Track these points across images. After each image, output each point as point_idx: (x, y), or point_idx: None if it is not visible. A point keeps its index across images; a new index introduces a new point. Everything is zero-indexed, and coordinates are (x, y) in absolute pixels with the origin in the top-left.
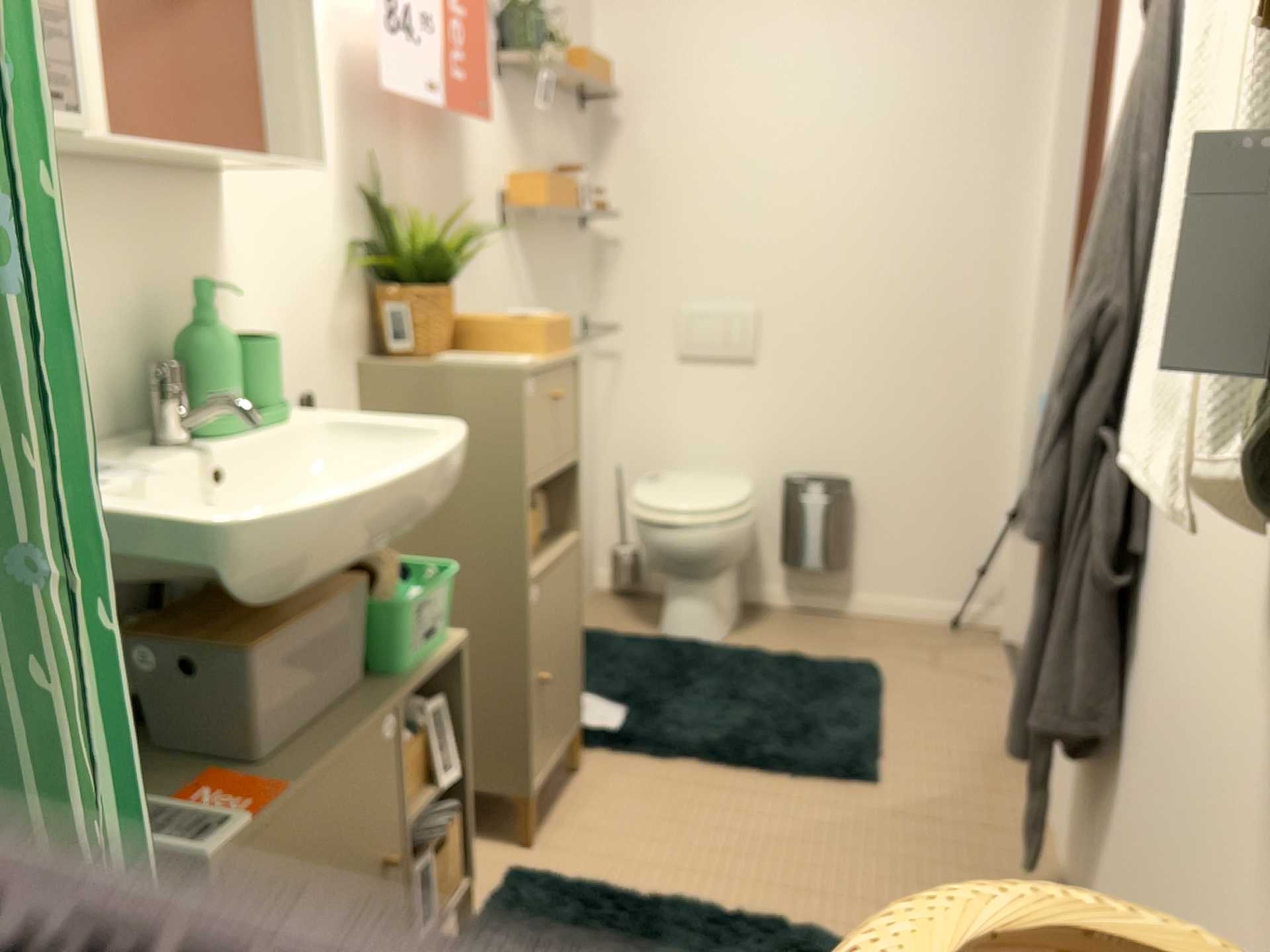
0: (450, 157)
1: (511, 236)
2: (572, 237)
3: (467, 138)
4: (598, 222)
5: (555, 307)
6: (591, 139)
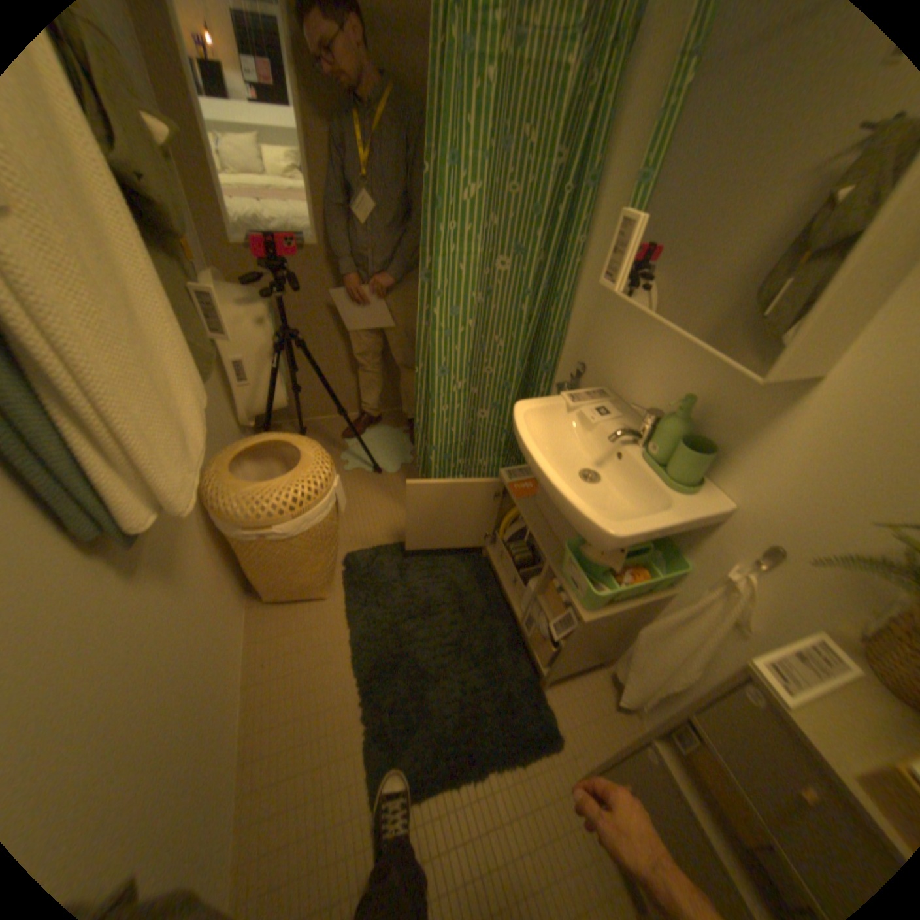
0: None
1: None
2: None
3: None
4: None
5: None
6: None
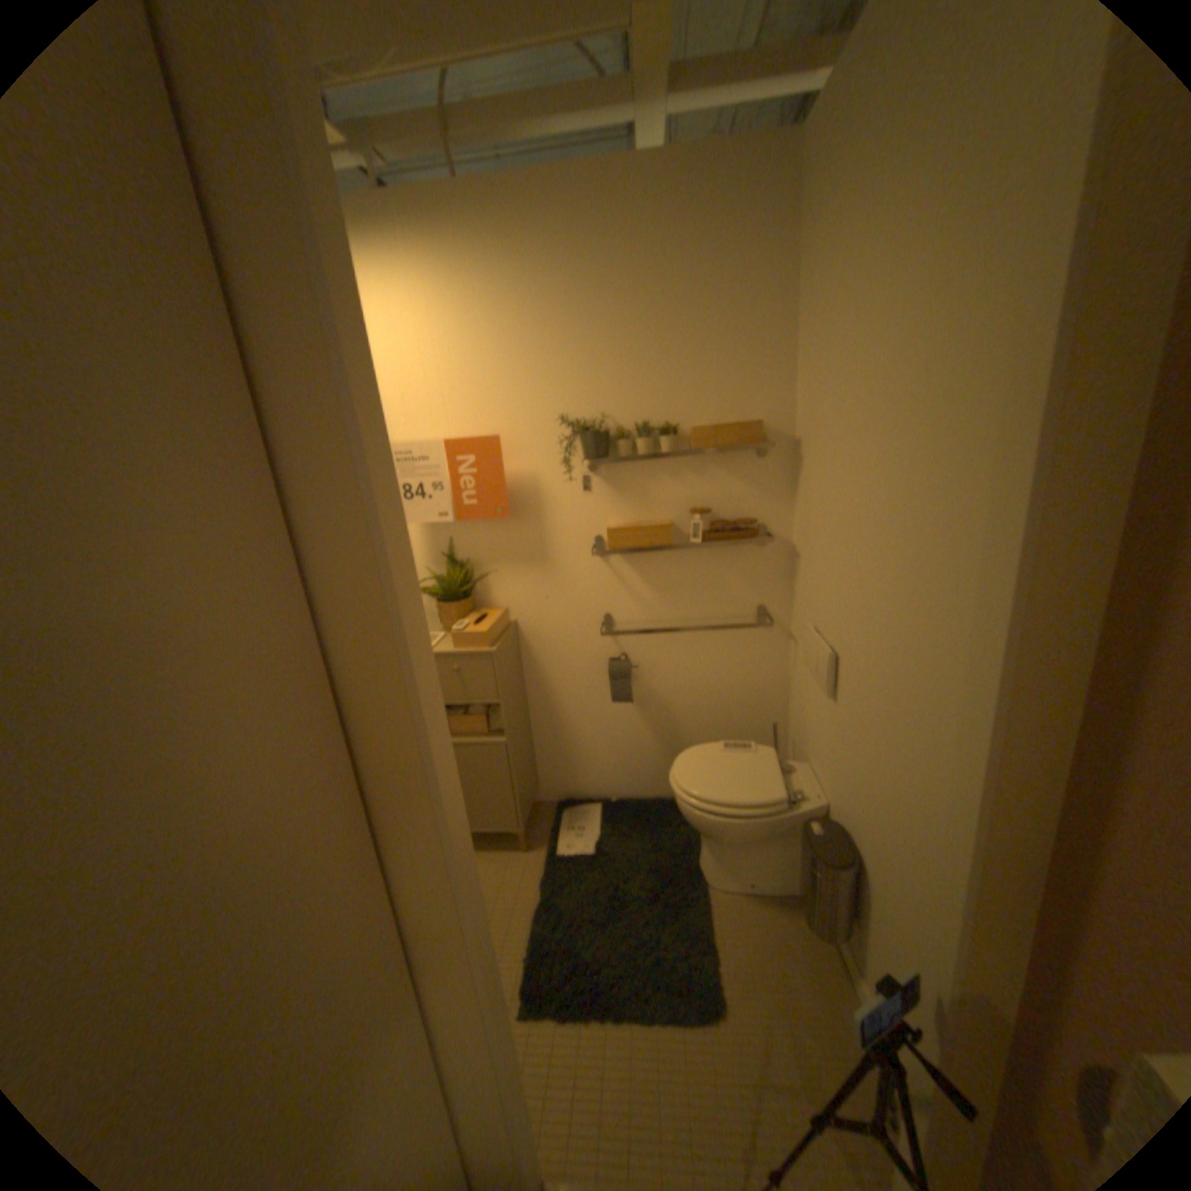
0: (520, 523)
1: (604, 556)
2: (727, 546)
3: (541, 509)
4: (790, 529)
5: (688, 597)
6: (782, 462)
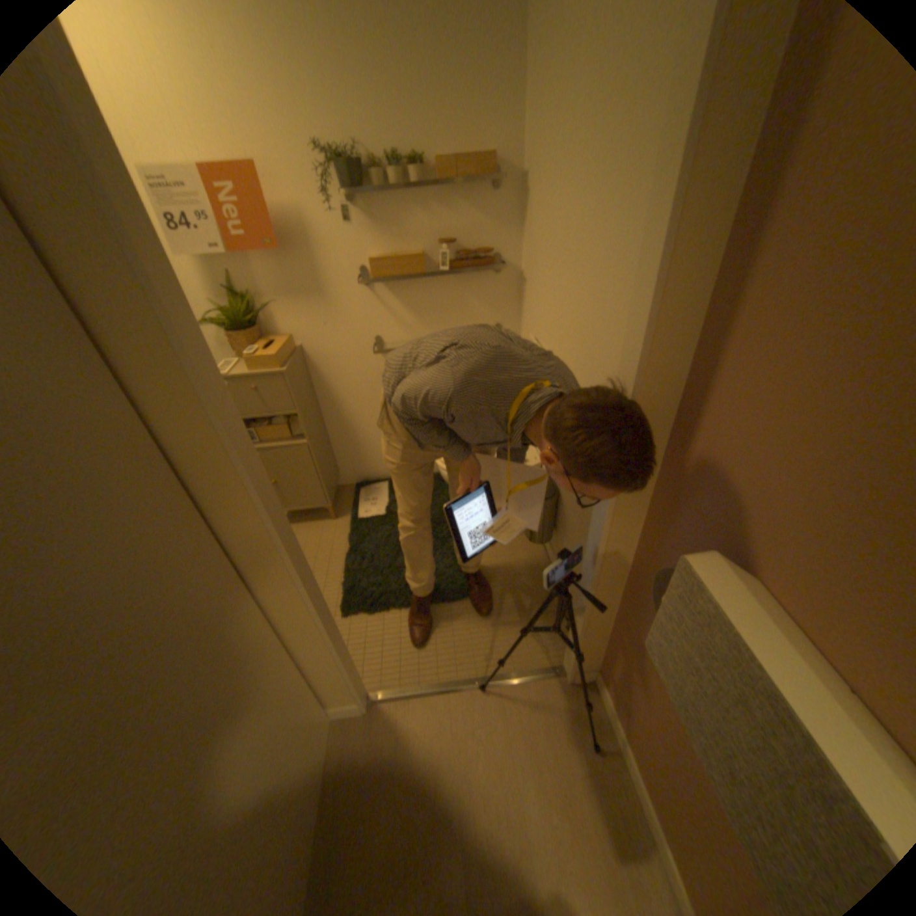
0: (289, 254)
1: (369, 285)
2: (470, 274)
3: (307, 240)
4: (519, 257)
5: (441, 319)
6: (512, 194)
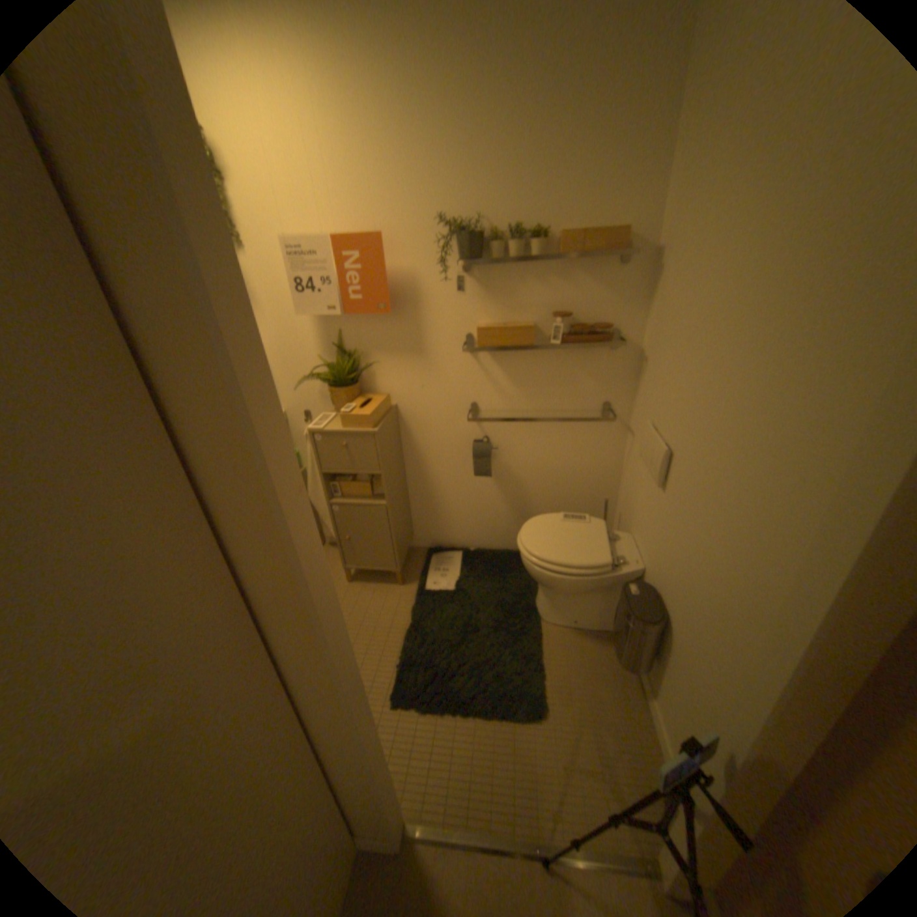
0: (400, 319)
1: (474, 352)
2: (583, 348)
3: (419, 306)
4: (642, 334)
5: (544, 391)
6: (643, 269)
